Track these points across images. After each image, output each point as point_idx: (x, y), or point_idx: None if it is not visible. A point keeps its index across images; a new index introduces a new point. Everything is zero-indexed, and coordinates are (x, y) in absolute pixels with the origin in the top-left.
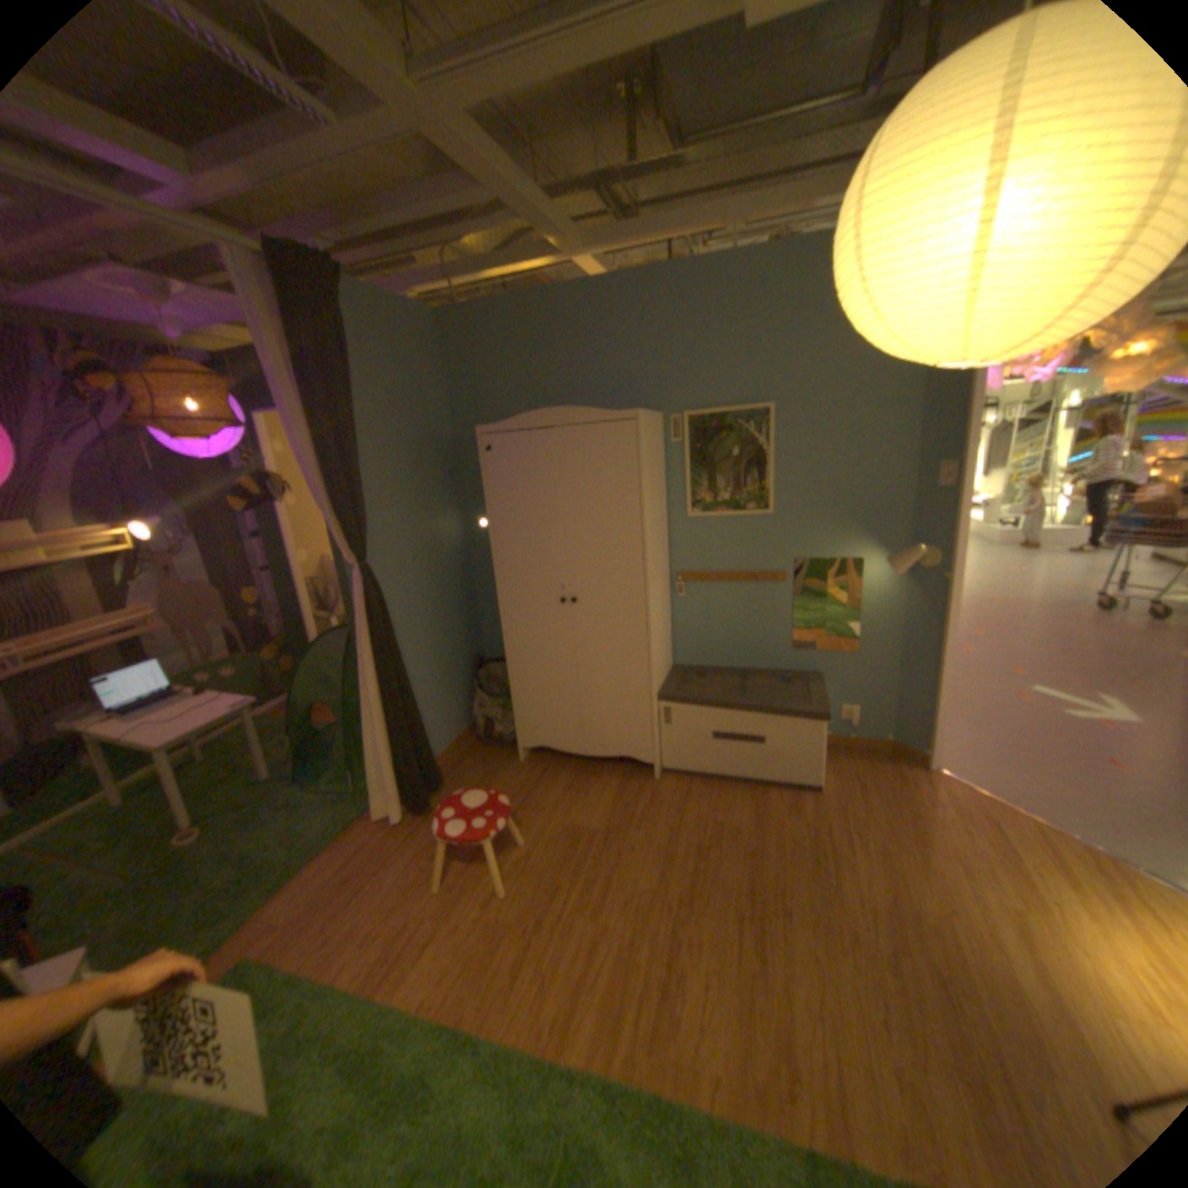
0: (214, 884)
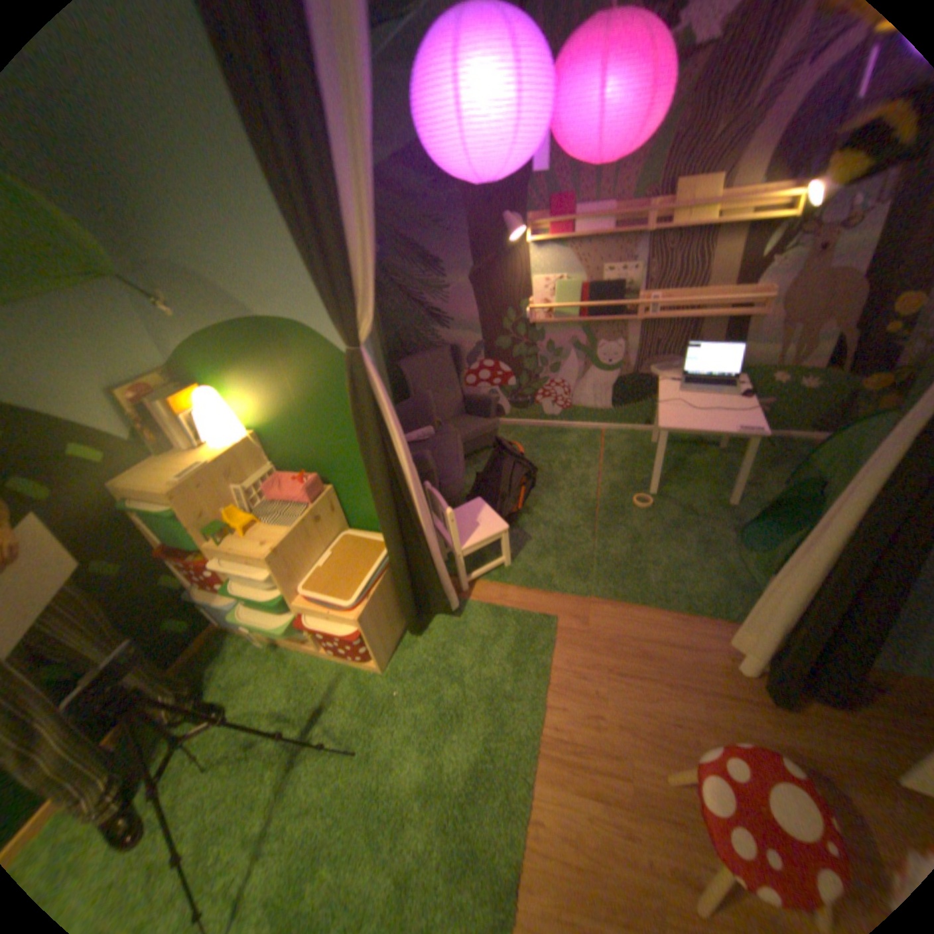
0: (612, 550)
